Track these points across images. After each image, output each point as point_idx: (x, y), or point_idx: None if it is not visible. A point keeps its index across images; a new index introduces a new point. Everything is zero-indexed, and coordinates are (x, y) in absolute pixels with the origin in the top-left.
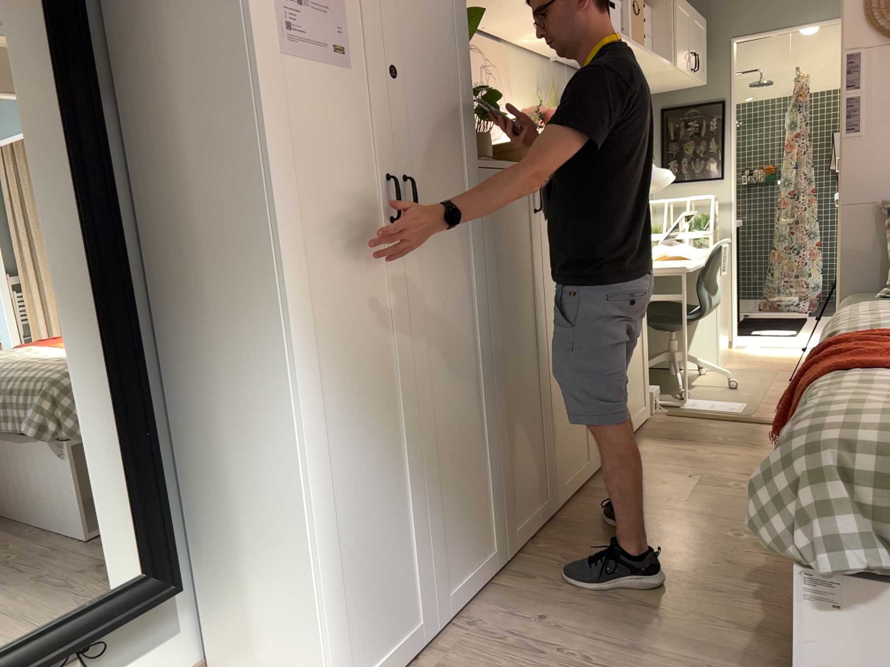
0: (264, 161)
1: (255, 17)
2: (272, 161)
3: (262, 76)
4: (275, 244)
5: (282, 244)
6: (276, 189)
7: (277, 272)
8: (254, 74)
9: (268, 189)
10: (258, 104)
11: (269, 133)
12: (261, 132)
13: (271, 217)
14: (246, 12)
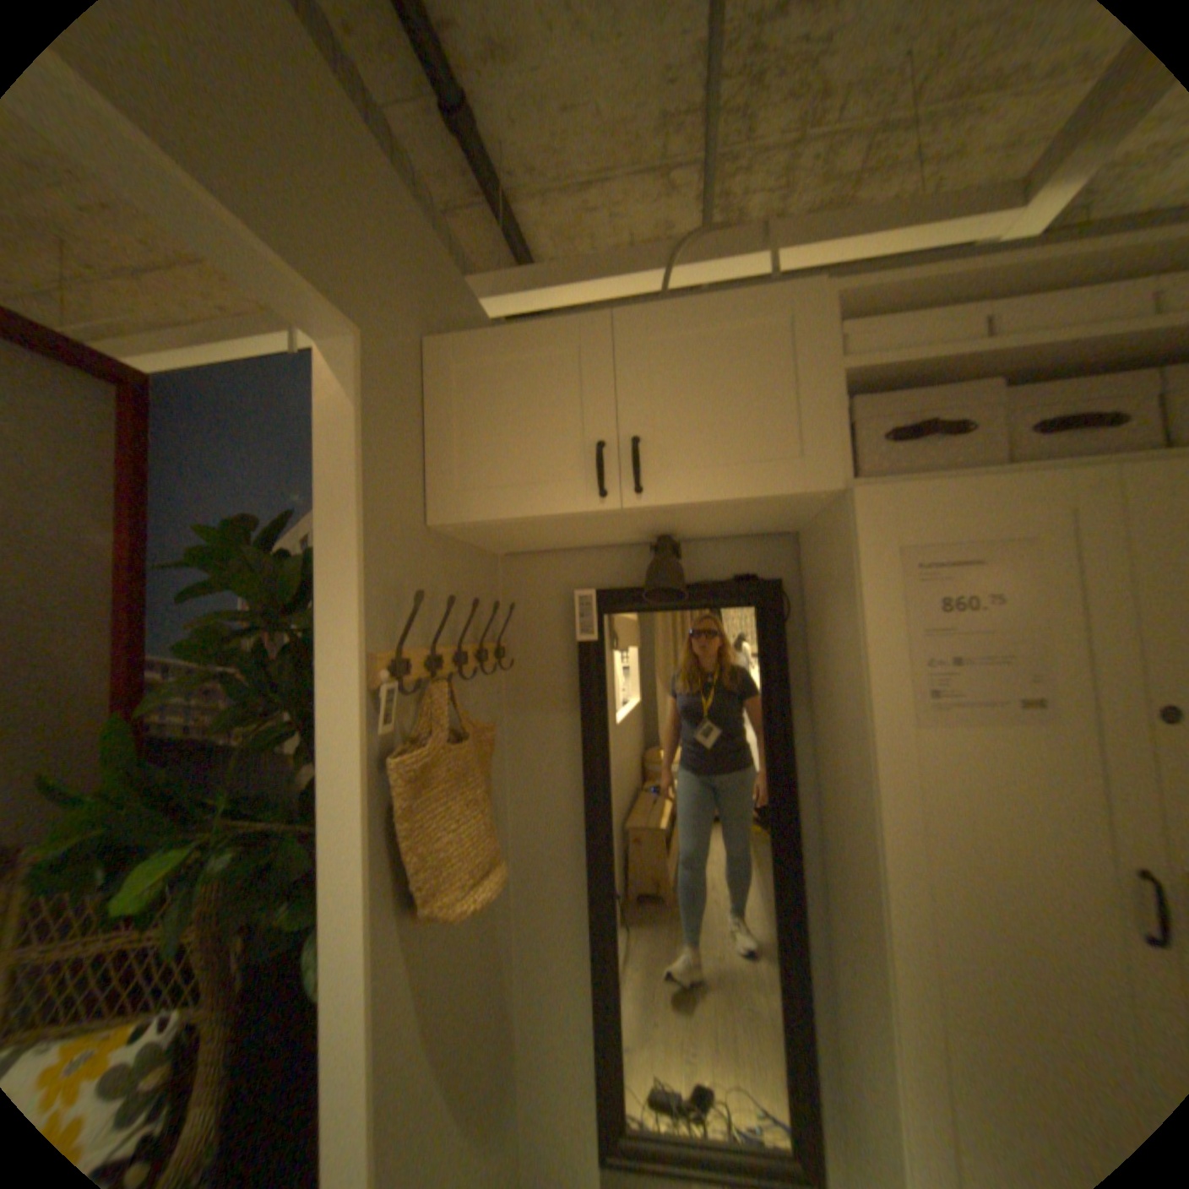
0: (887, 855)
1: (887, 699)
2: (901, 855)
3: (893, 760)
4: (896, 951)
5: (910, 951)
6: (904, 887)
7: (899, 984)
8: (880, 761)
9: (890, 887)
10: (883, 793)
11: (898, 823)
12: (884, 823)
13: (893, 919)
14: (874, 698)
